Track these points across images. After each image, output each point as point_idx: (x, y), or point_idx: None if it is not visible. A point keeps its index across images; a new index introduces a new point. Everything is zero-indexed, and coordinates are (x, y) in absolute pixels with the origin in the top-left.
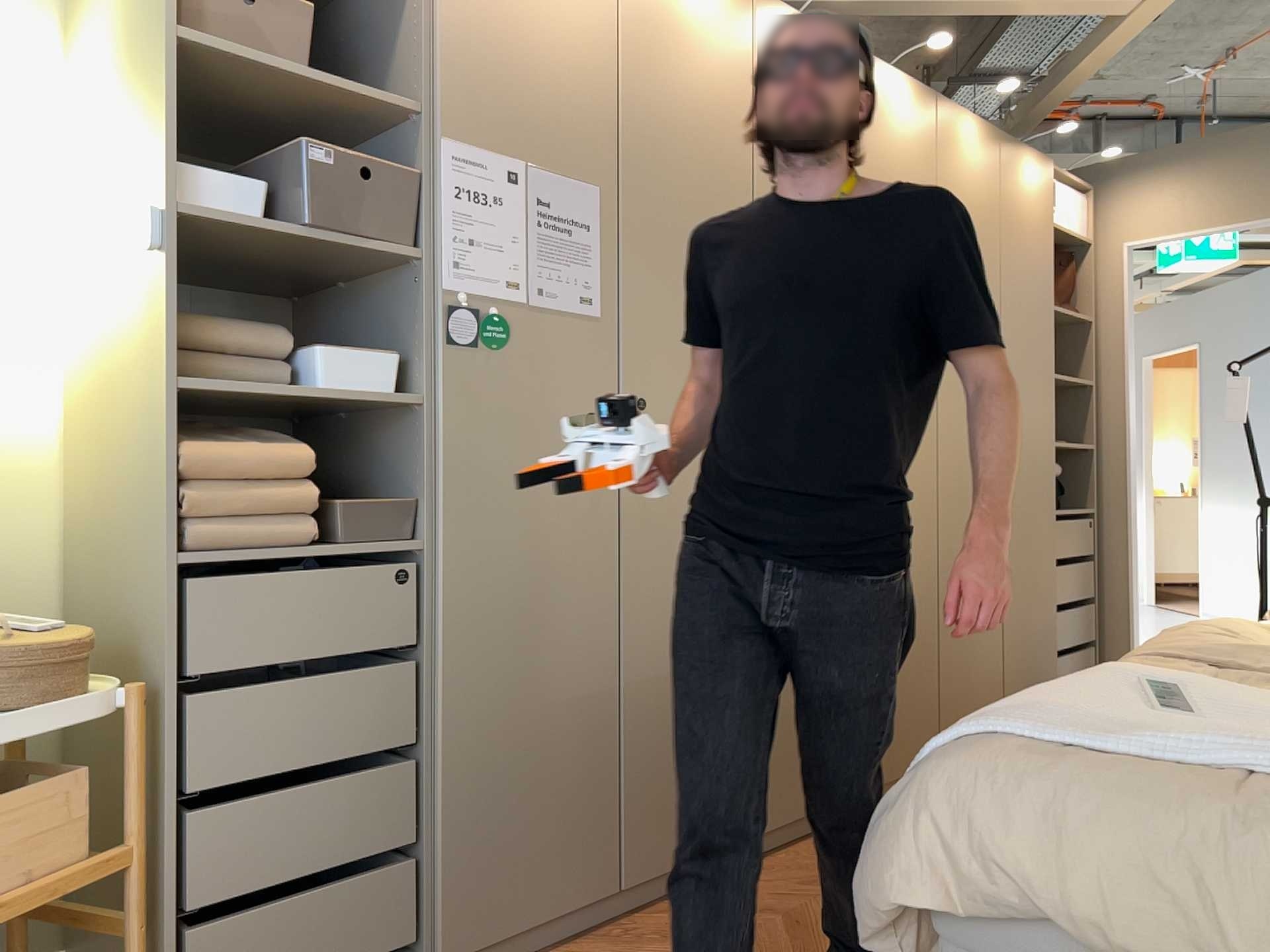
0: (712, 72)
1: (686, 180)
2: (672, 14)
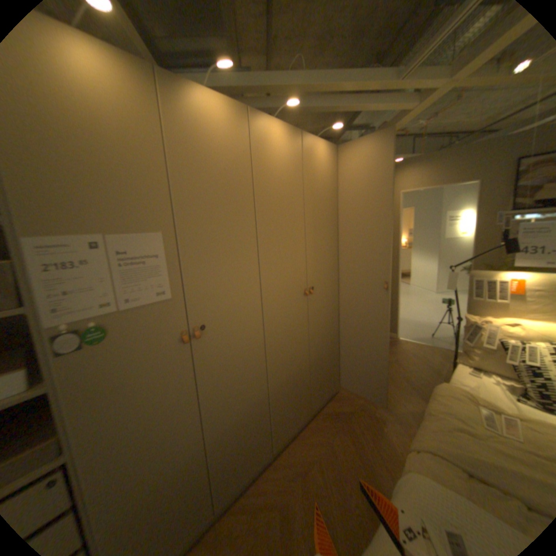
0: (226, 157)
1: (216, 216)
2: (197, 129)
